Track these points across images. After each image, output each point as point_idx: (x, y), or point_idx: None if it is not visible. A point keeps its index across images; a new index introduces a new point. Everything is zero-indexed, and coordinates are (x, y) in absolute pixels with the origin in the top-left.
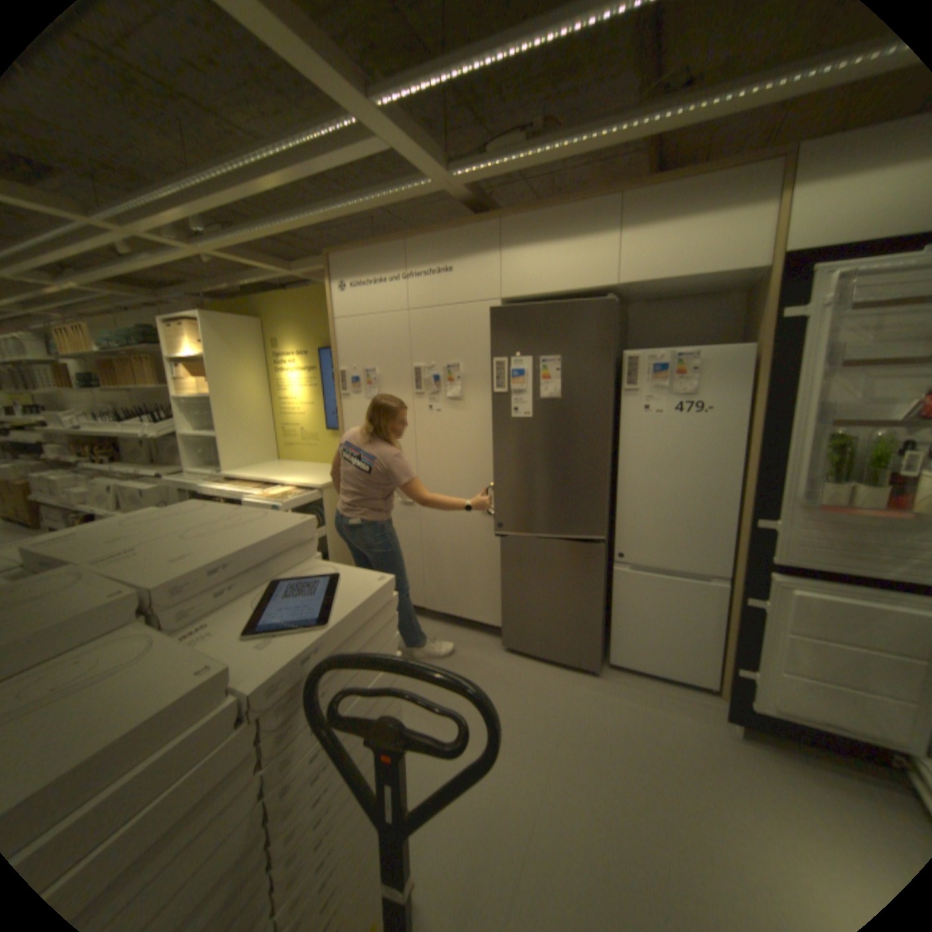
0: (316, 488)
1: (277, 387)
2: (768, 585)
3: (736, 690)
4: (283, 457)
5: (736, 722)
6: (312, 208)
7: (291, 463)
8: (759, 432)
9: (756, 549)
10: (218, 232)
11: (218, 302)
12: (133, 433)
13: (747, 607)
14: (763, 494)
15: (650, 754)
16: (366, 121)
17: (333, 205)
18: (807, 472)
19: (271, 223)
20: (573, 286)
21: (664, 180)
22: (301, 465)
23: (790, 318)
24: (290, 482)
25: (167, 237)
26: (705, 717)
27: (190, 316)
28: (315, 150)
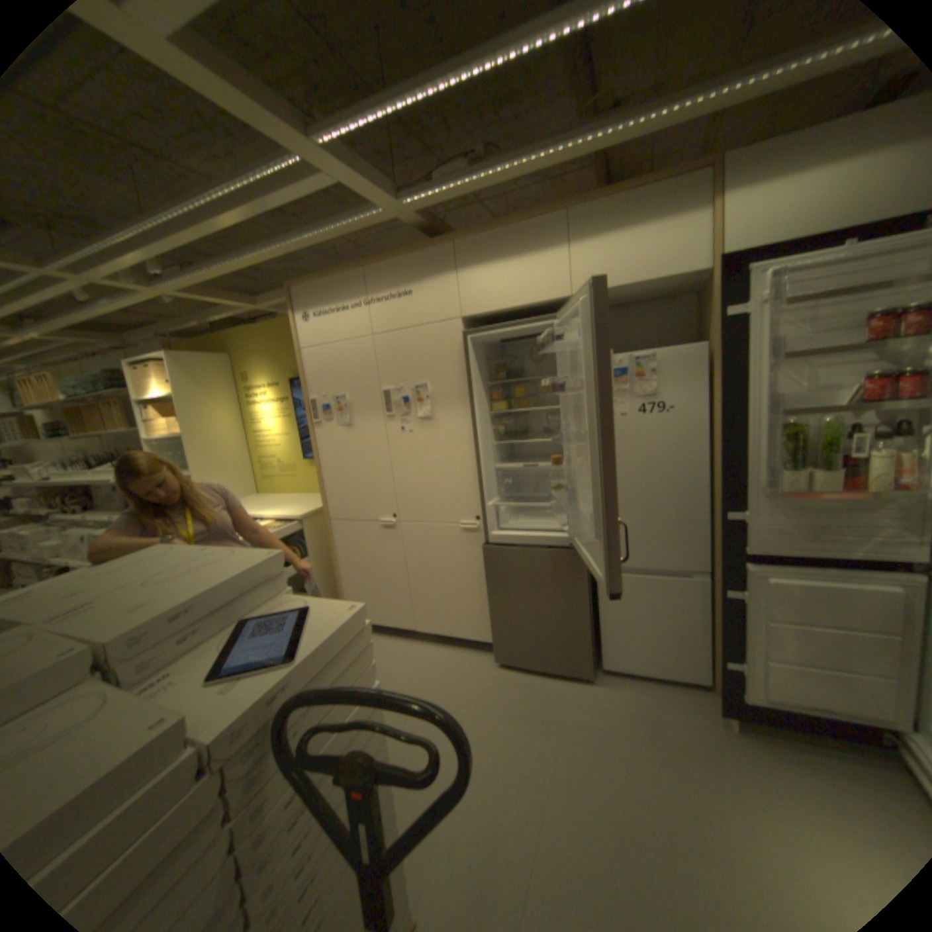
0: (295, 519)
1: (250, 420)
2: (743, 575)
3: (727, 684)
4: (261, 490)
5: (730, 715)
6: (268, 243)
7: (269, 495)
8: (719, 427)
9: (729, 540)
10: (176, 273)
11: (184, 340)
12: (104, 479)
13: (728, 599)
14: (729, 486)
15: (649, 758)
16: (310, 158)
17: (288, 239)
18: (766, 461)
19: (228, 260)
20: (528, 300)
21: (603, 194)
22: (280, 497)
23: (732, 316)
24: (268, 515)
25: (124, 281)
26: (700, 714)
27: (155, 357)
28: (263, 189)
